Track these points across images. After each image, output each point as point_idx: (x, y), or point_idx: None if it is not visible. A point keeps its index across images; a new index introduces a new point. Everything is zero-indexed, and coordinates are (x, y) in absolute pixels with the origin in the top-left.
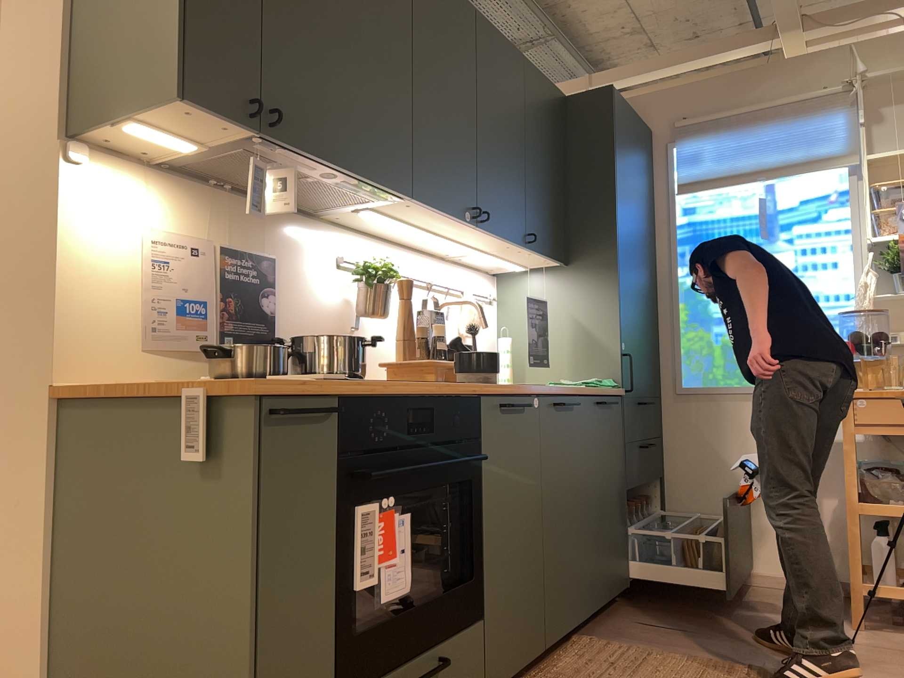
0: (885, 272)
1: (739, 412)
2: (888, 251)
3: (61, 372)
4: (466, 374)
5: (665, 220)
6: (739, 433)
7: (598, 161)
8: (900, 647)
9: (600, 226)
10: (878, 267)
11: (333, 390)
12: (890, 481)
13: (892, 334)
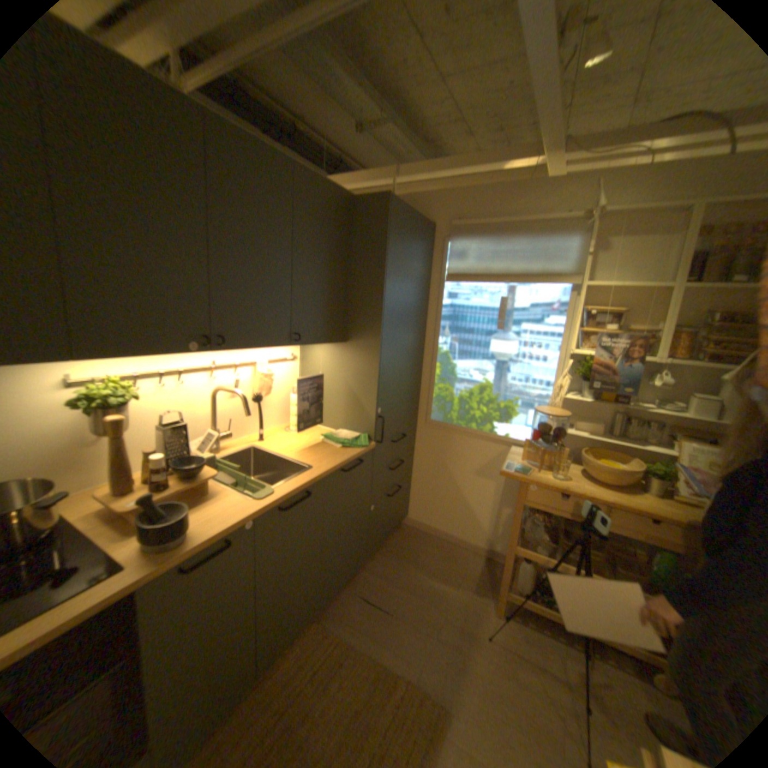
0: (580, 374)
1: (462, 444)
2: (586, 357)
3: None
4: (139, 547)
5: (436, 299)
6: (461, 457)
7: (374, 261)
8: (519, 649)
9: (370, 317)
10: (576, 369)
11: None
12: (543, 533)
13: (572, 423)
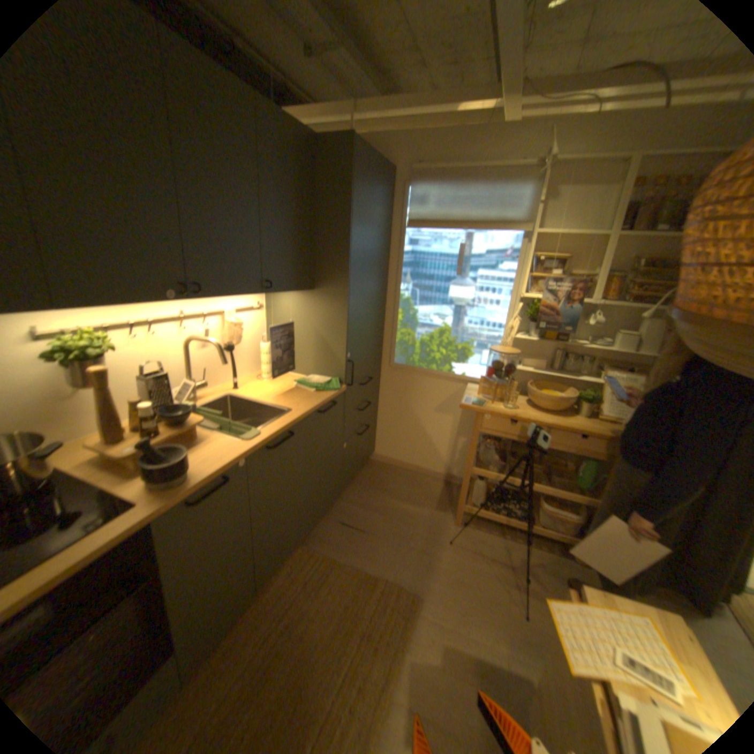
0: (527, 316)
1: (423, 384)
2: (533, 300)
3: None
4: (145, 484)
5: (397, 246)
6: (422, 396)
7: (338, 205)
8: (473, 547)
9: (337, 264)
10: (524, 311)
11: None
12: (493, 454)
13: (520, 360)
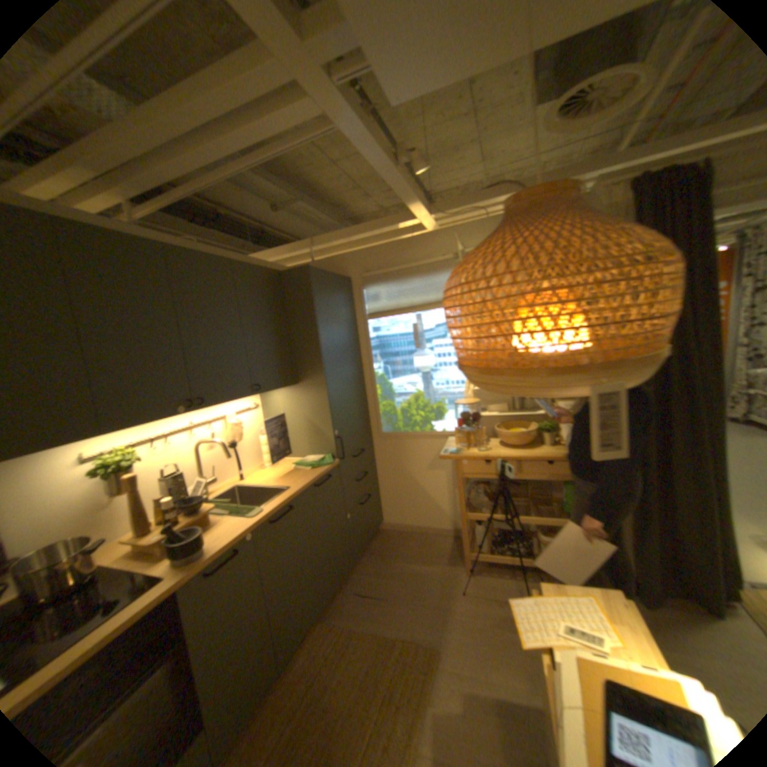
0: None
1: (412, 446)
2: None
3: None
4: (170, 563)
5: (365, 335)
6: (414, 457)
7: (306, 317)
8: (487, 594)
9: (313, 360)
10: None
11: None
12: (483, 497)
13: (485, 407)
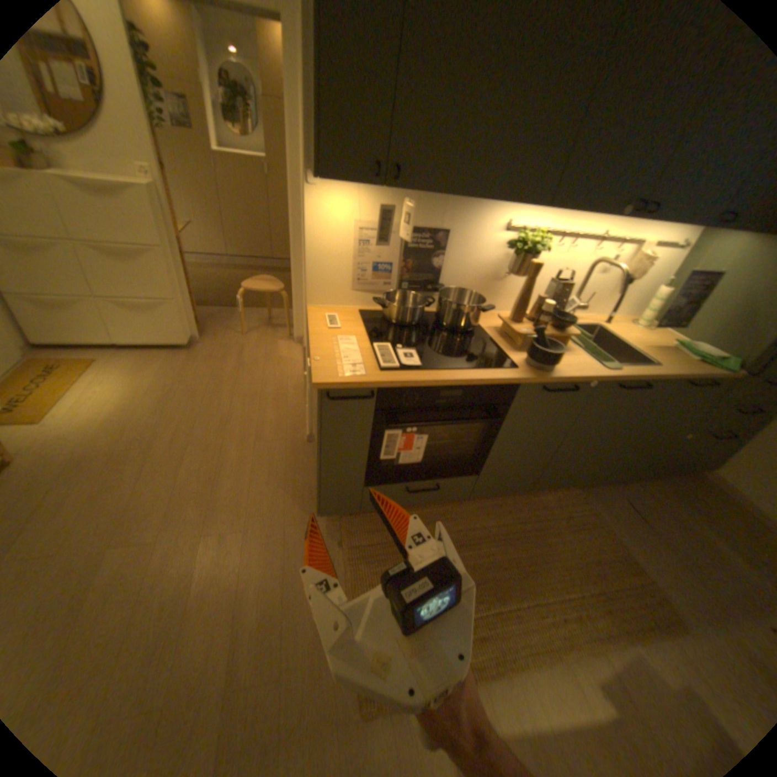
0: None
1: None
2: None
3: (310, 301)
4: (528, 359)
5: None
6: None
7: None
8: None
9: None
10: None
11: (378, 382)
12: None
13: None
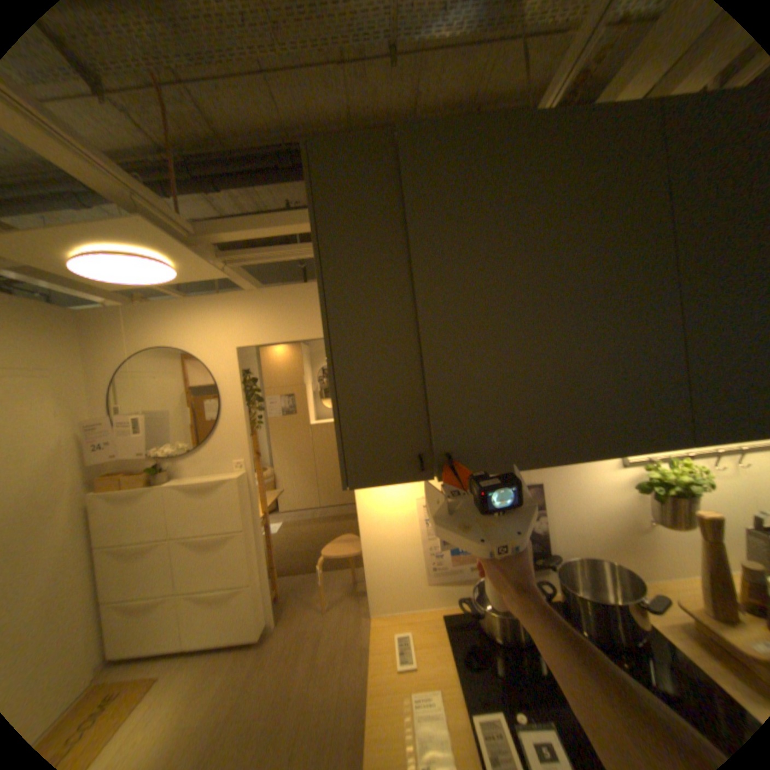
0: None
1: None
2: None
3: (375, 608)
4: None
5: None
6: None
7: None
8: None
9: None
10: None
11: None
12: None
13: None
